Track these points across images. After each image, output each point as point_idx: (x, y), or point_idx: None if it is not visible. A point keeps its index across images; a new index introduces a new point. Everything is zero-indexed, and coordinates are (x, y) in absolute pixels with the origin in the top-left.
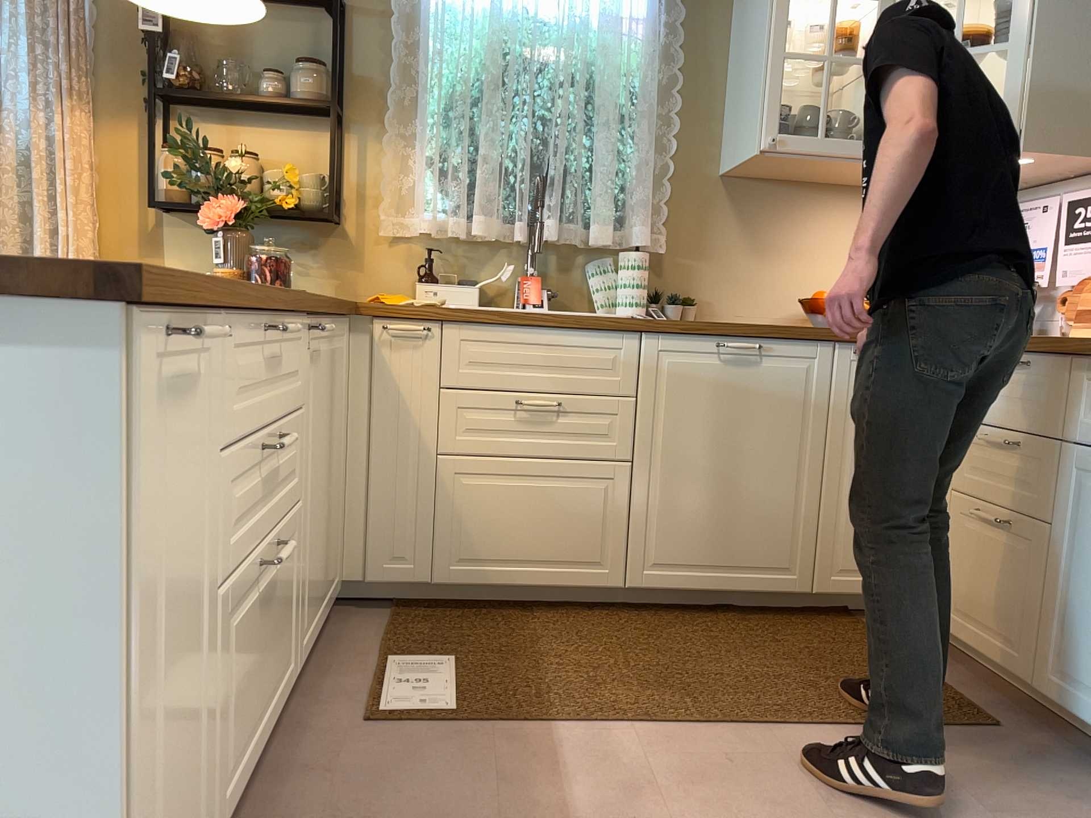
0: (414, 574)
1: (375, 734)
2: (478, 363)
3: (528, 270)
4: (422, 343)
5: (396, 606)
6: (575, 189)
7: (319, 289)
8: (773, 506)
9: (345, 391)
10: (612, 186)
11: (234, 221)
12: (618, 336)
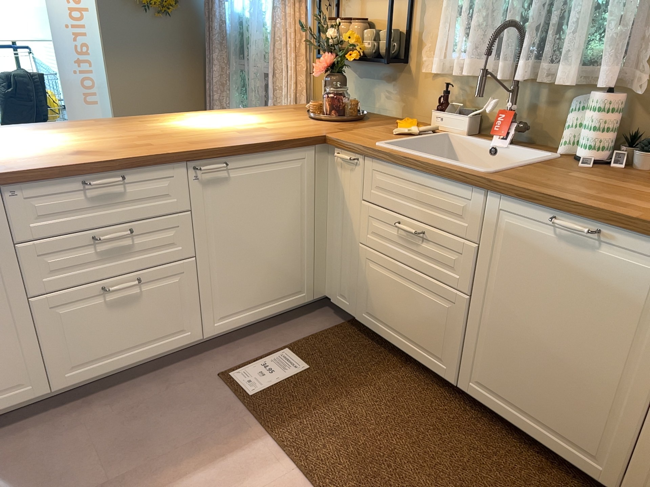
0: (349, 308)
1: (213, 382)
2: (381, 188)
3: (508, 106)
4: (355, 167)
5: (350, 321)
6: (553, 32)
7: (393, 109)
8: (586, 393)
9: (322, 189)
10: (586, 26)
11: (328, 70)
12: (467, 190)
